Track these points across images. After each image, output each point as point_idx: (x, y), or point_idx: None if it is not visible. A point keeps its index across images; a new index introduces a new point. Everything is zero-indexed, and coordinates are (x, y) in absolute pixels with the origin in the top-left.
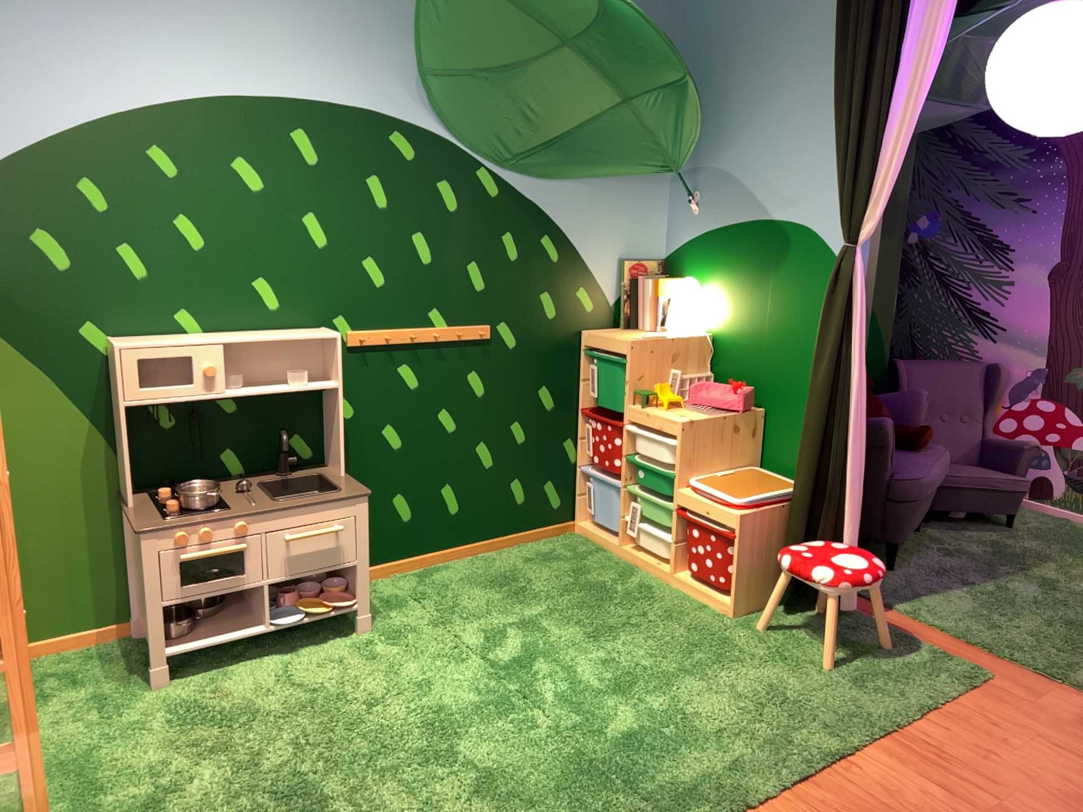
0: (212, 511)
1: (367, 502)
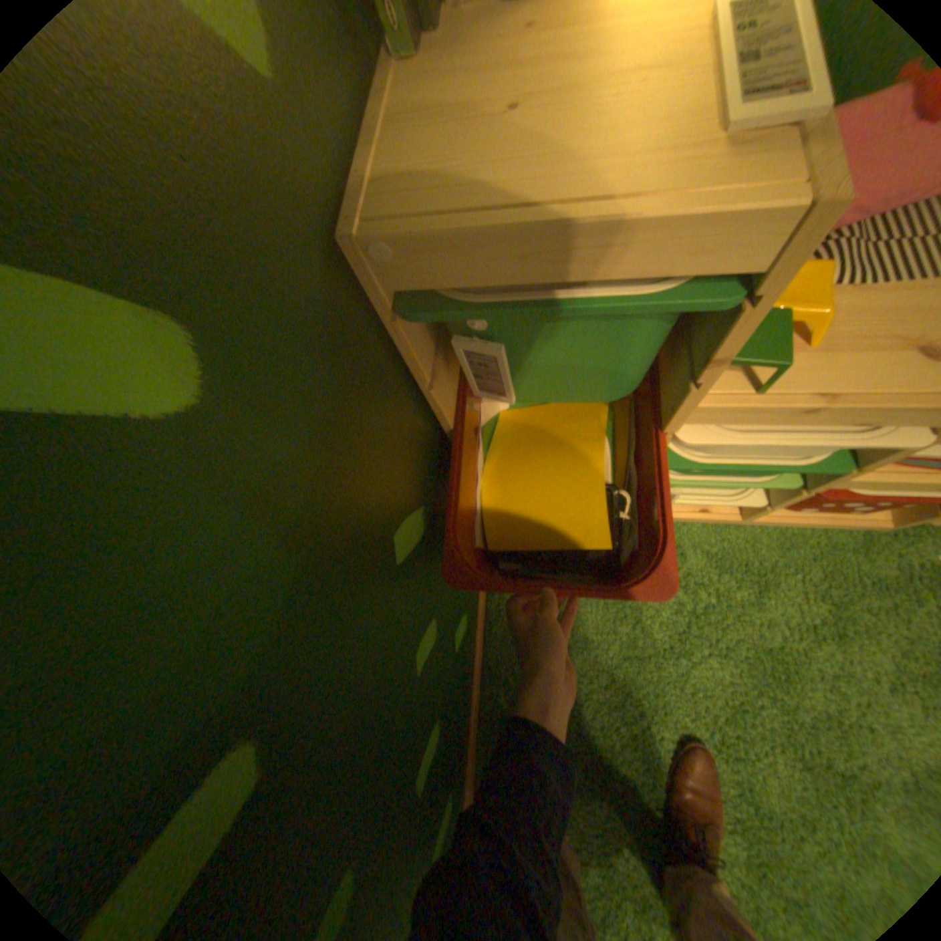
0: None
1: None
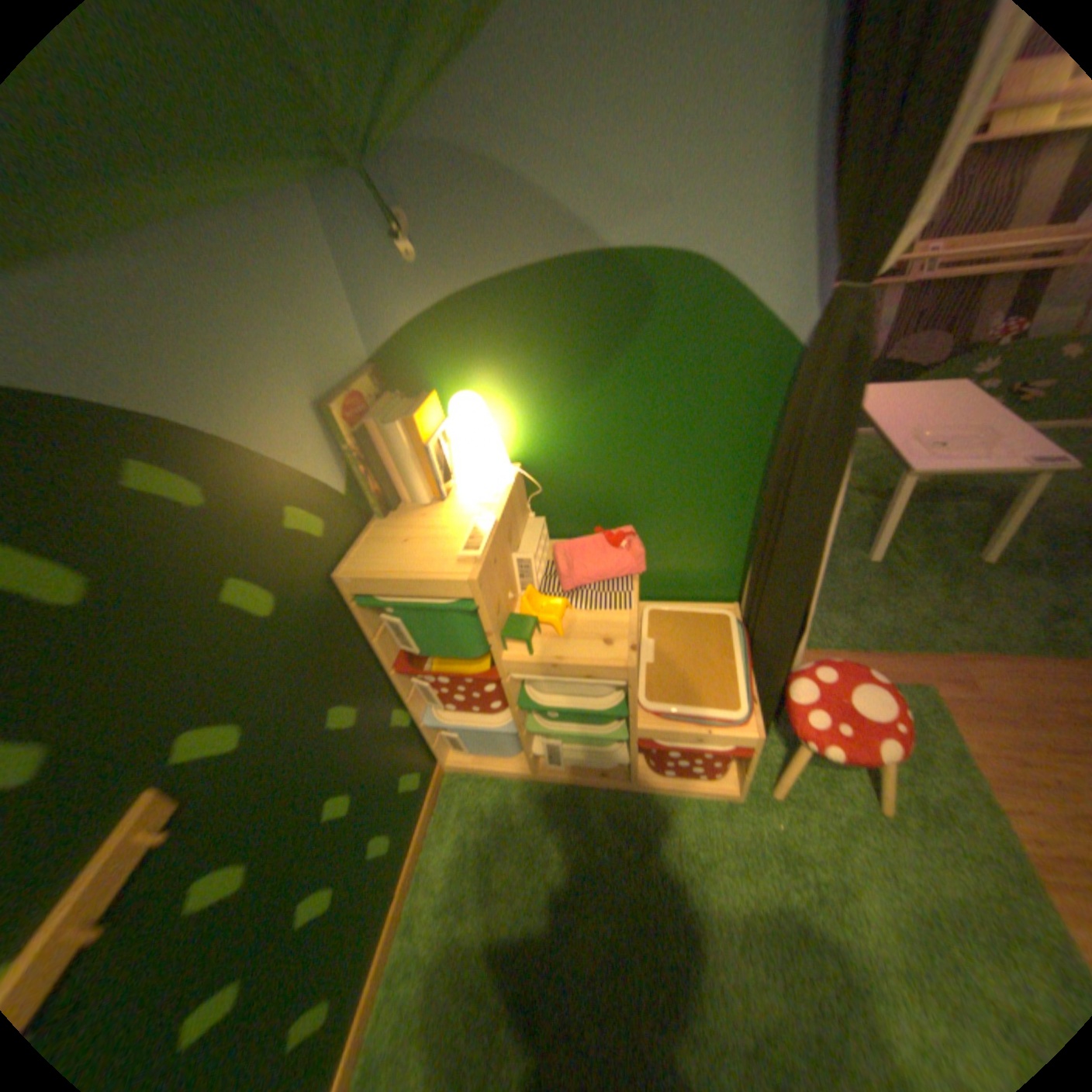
0: None
1: None
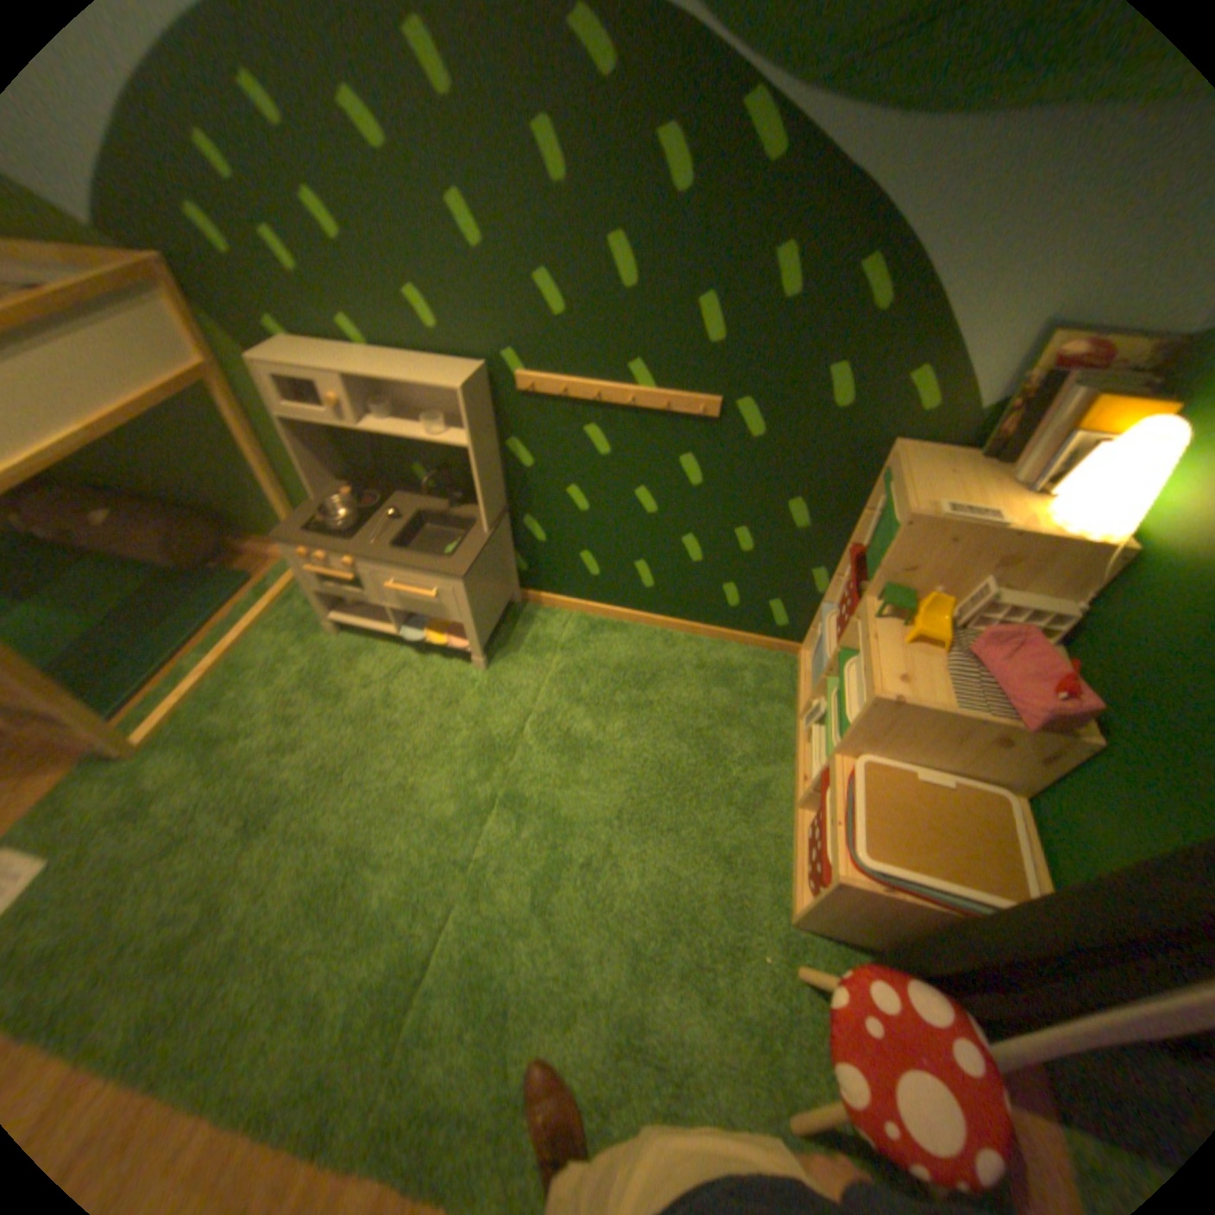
0: (343, 535)
1: (465, 582)
